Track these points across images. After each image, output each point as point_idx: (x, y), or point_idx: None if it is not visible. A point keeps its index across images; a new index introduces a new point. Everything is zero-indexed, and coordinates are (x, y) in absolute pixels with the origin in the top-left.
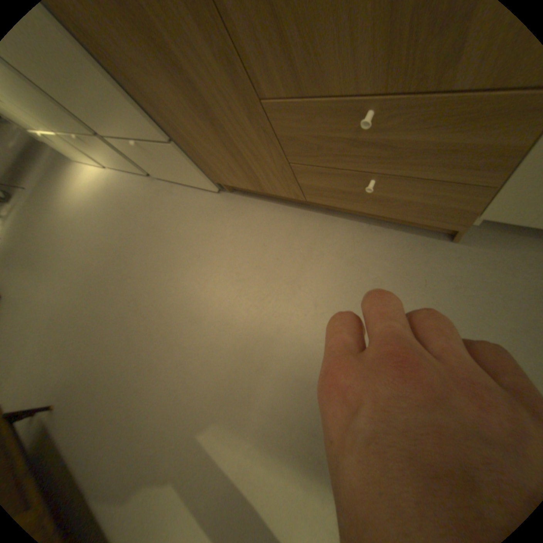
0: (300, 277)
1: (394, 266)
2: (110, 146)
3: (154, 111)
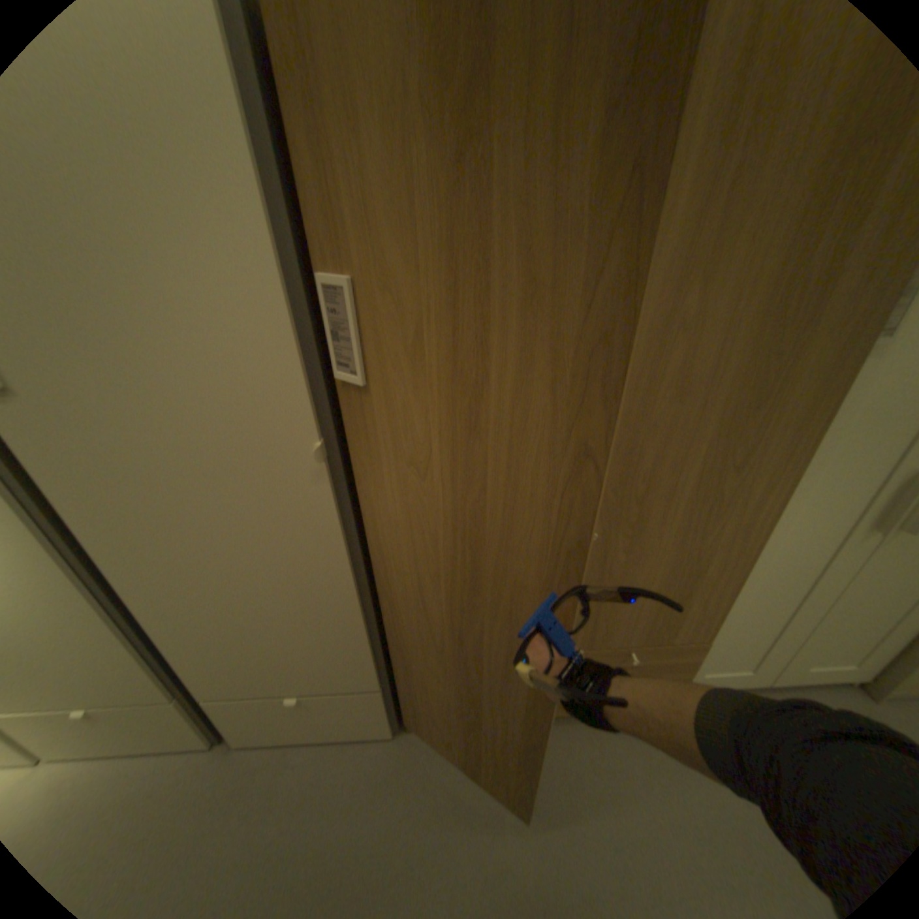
0: (576, 821)
1: (644, 760)
2: (185, 713)
3: (396, 663)
